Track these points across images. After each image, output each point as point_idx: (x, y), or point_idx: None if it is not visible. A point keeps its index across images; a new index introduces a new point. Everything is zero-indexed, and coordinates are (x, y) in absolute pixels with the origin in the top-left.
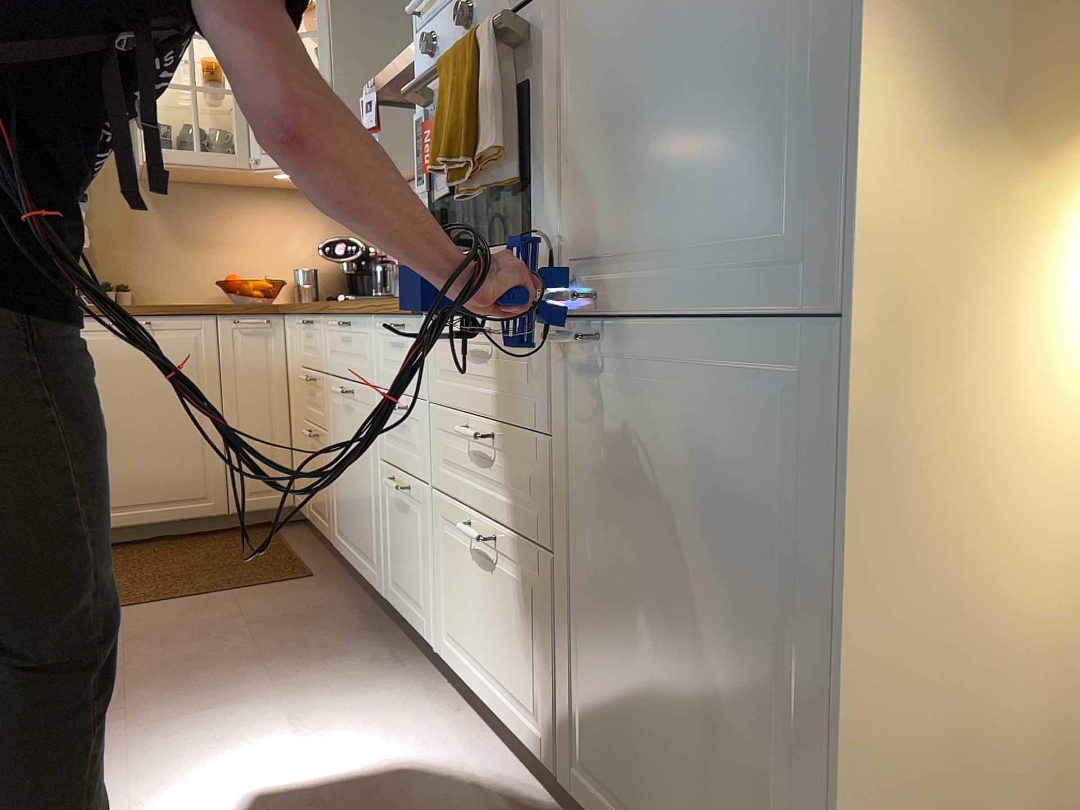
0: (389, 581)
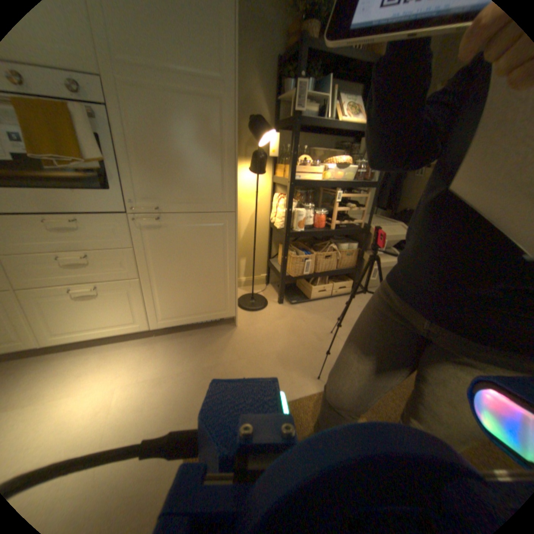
0: None
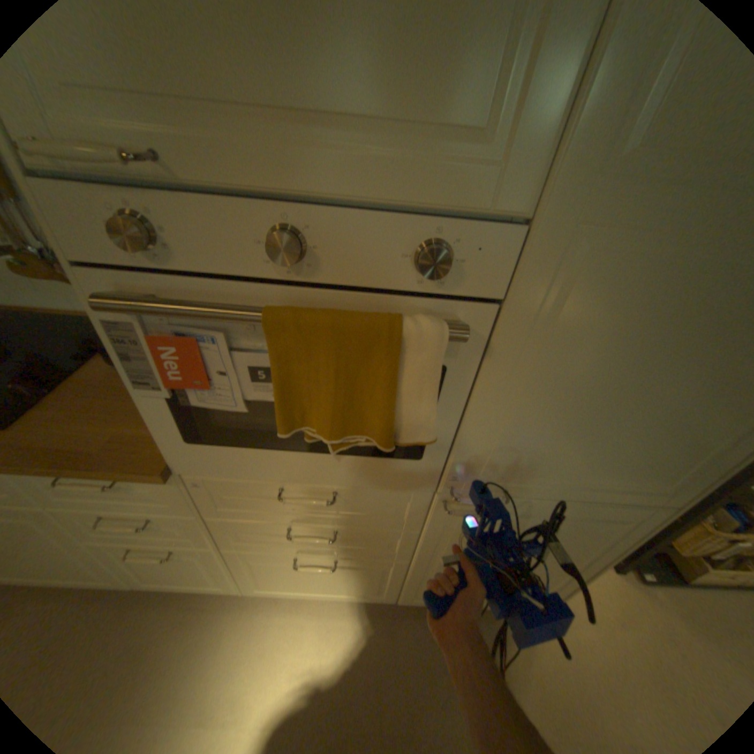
0: (137, 583)
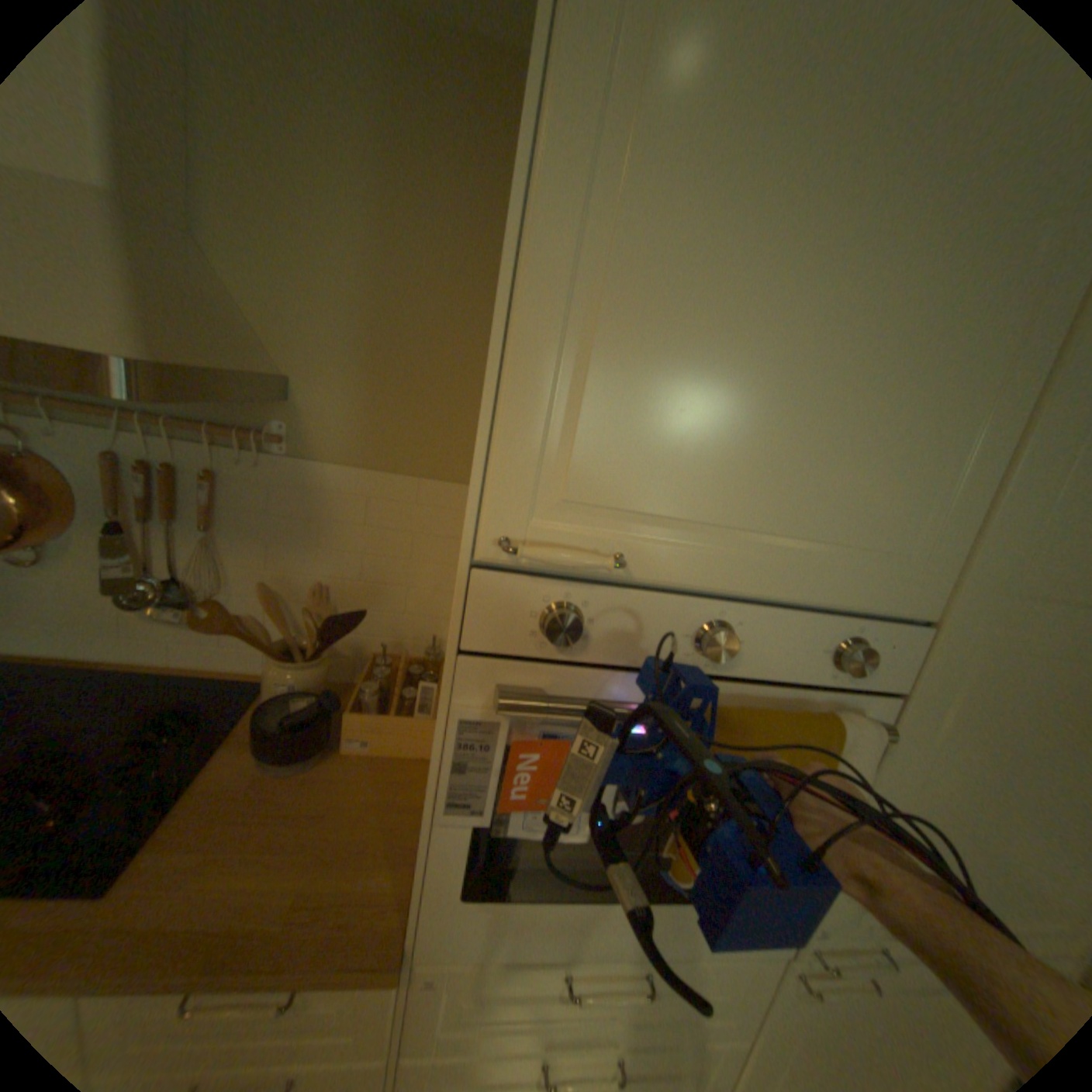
0: None
